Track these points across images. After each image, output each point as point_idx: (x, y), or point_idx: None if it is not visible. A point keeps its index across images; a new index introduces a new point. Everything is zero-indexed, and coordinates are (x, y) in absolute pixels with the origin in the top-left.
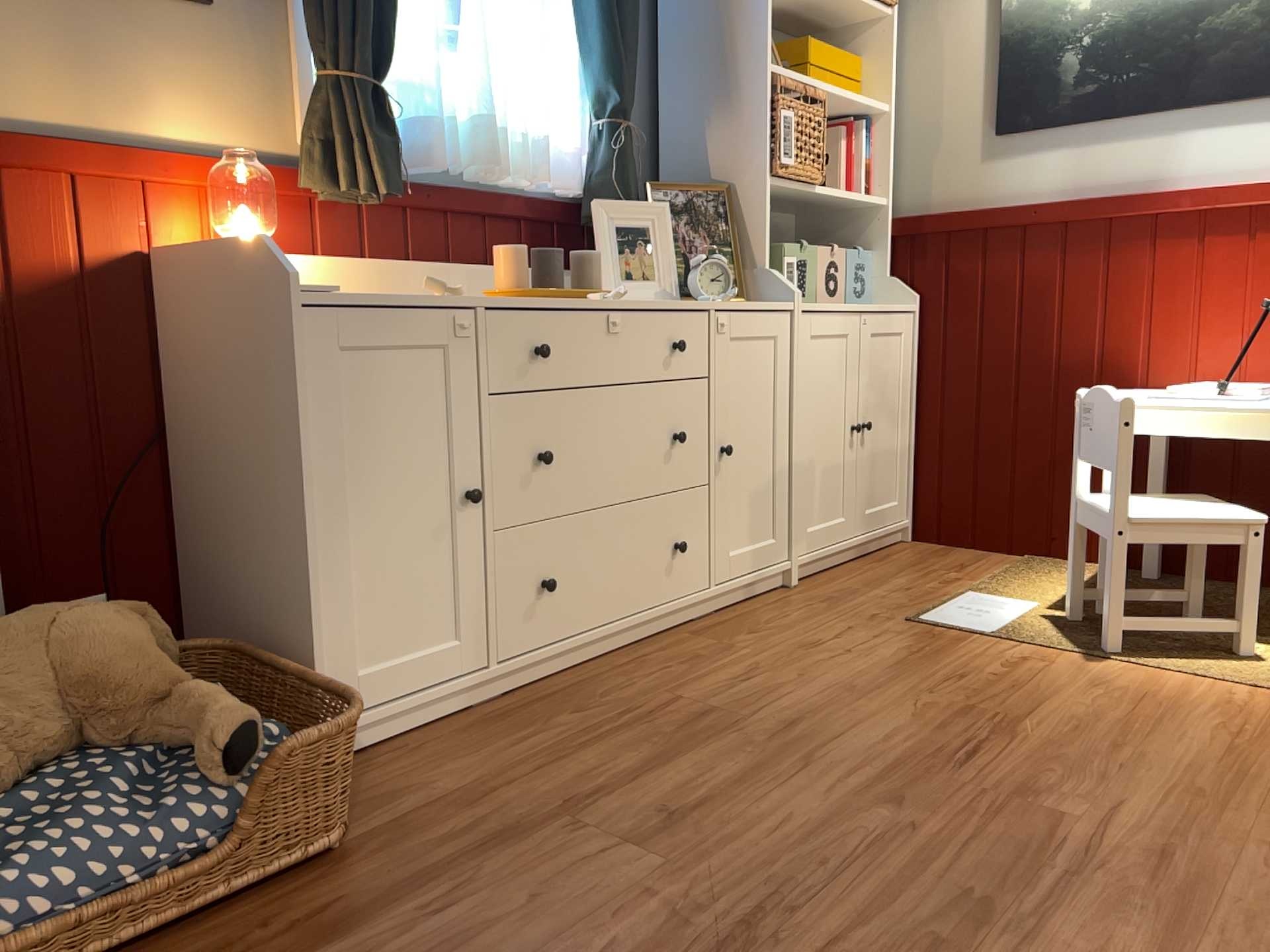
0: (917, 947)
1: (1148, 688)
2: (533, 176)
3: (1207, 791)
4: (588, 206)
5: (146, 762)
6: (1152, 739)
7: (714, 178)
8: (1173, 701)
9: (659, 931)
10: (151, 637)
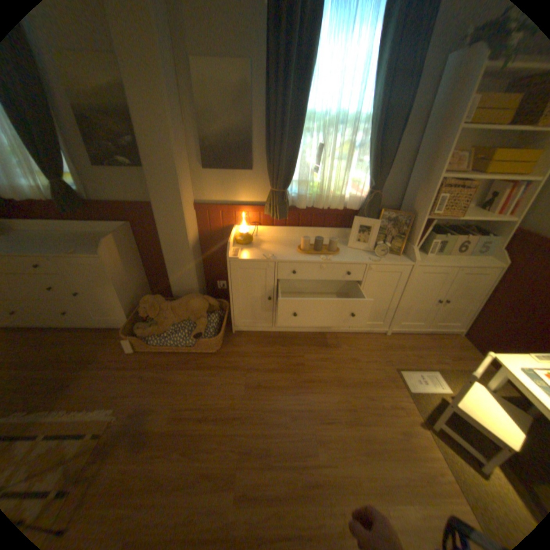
0: (247, 449)
1: (419, 450)
2: (337, 207)
3: (362, 487)
4: (359, 213)
5: (193, 328)
6: (381, 463)
7: (414, 208)
8: (416, 461)
9: (225, 407)
10: (206, 305)
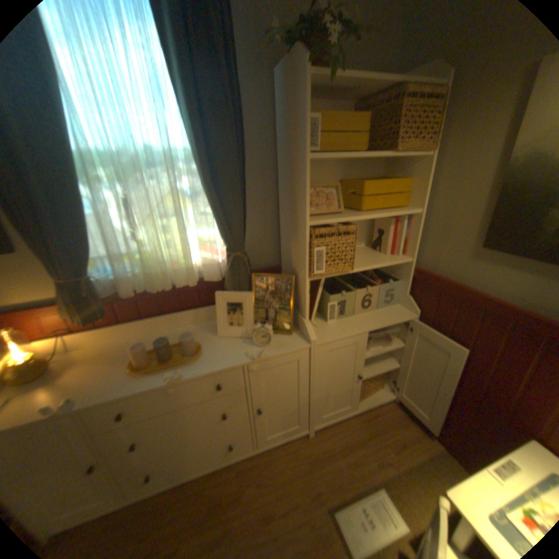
0: None
1: None
2: (186, 283)
3: None
4: (225, 284)
5: None
6: None
7: (293, 266)
8: None
9: None
10: None
